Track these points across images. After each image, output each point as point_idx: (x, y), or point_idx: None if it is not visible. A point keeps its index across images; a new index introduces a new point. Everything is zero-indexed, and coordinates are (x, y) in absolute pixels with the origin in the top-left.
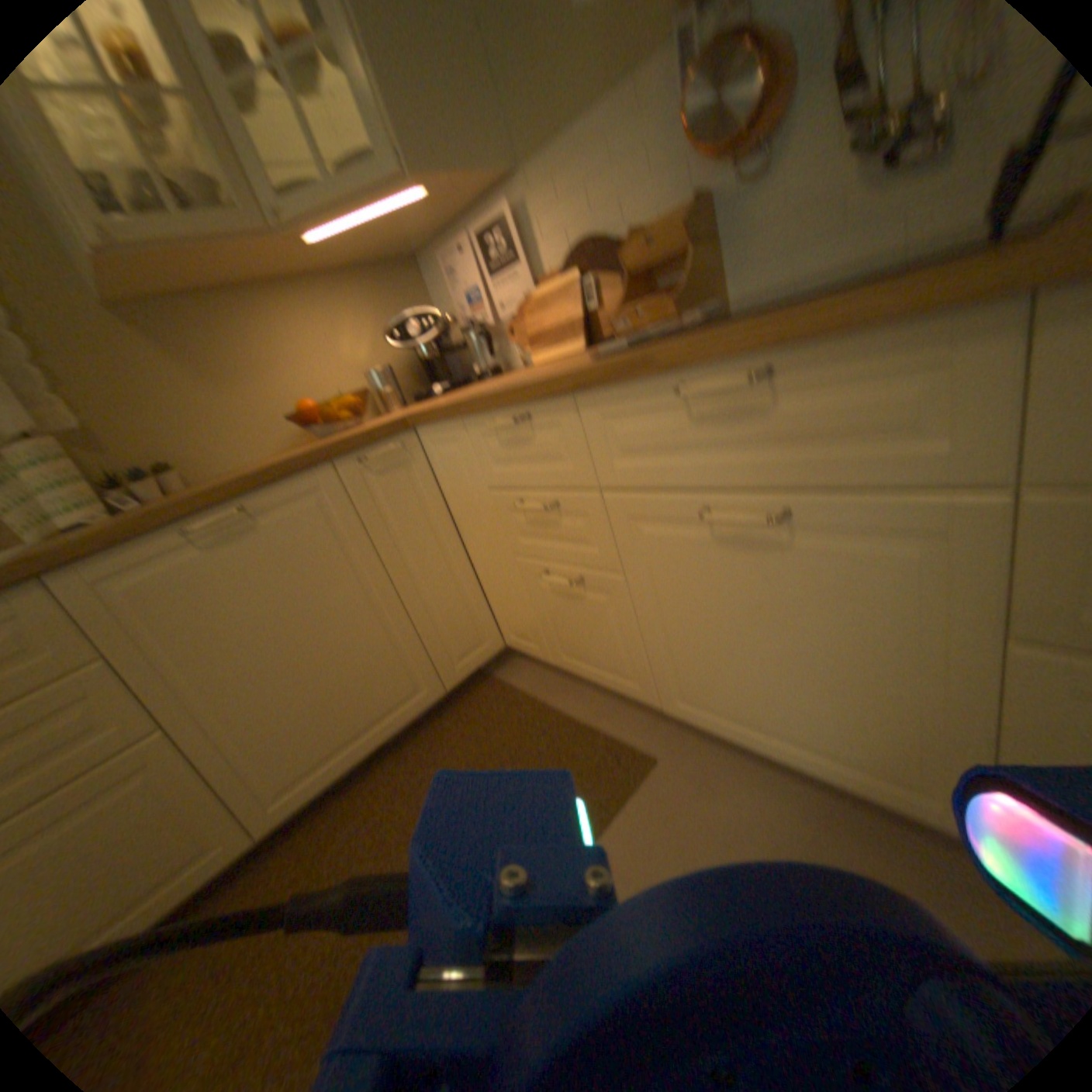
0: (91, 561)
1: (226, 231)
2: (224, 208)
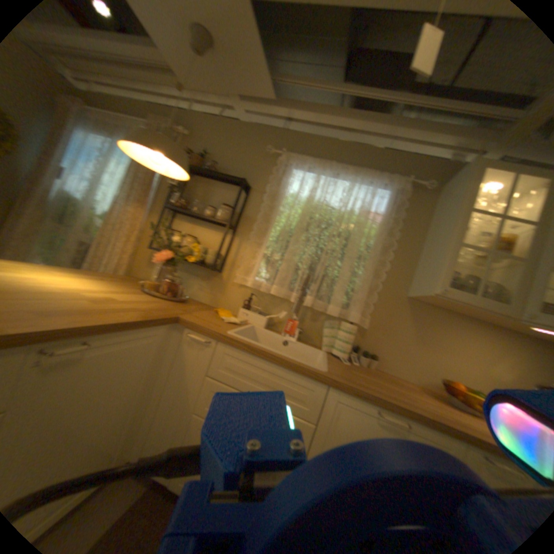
0: (347, 399)
1: (497, 314)
2: (500, 302)
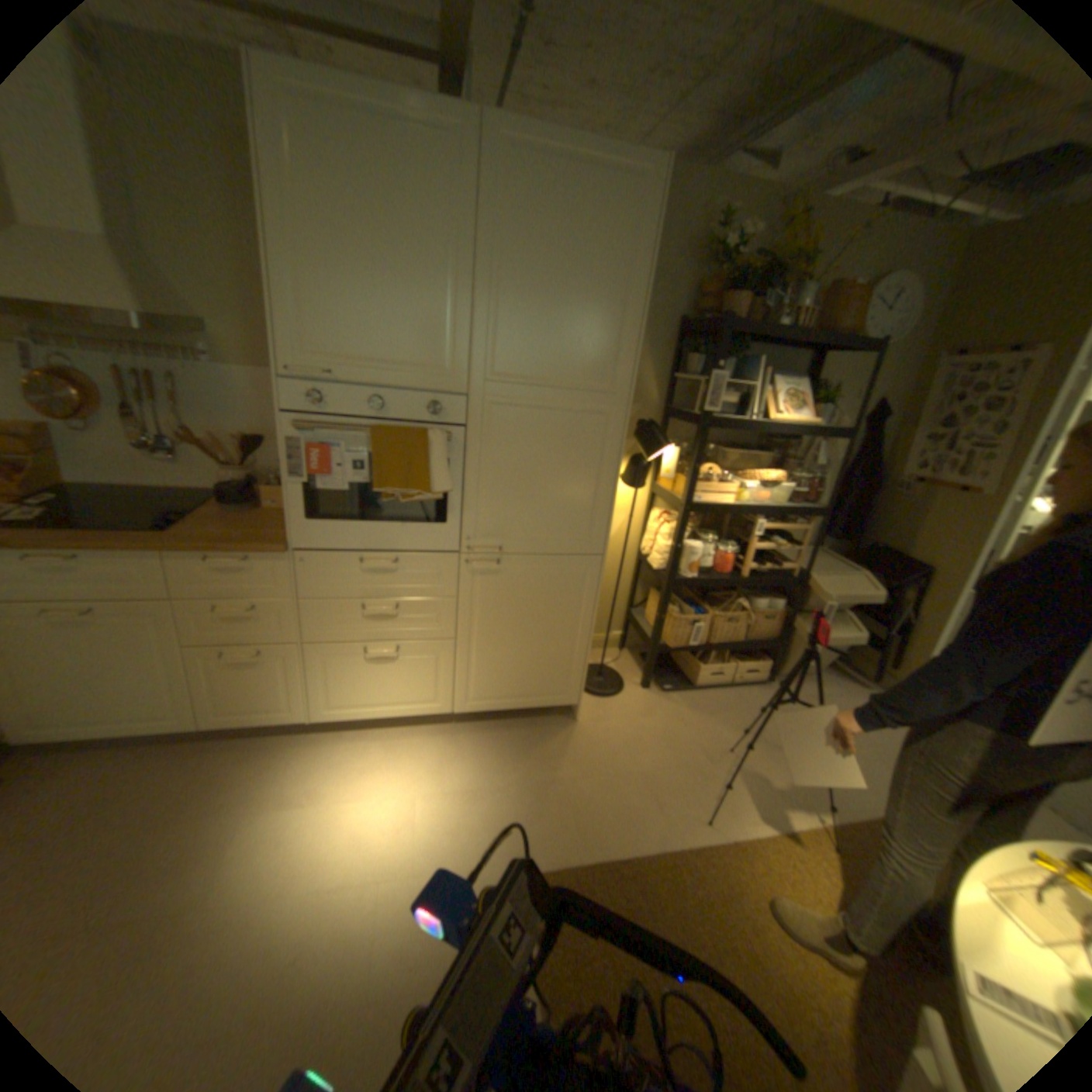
0: None
1: None
2: None
